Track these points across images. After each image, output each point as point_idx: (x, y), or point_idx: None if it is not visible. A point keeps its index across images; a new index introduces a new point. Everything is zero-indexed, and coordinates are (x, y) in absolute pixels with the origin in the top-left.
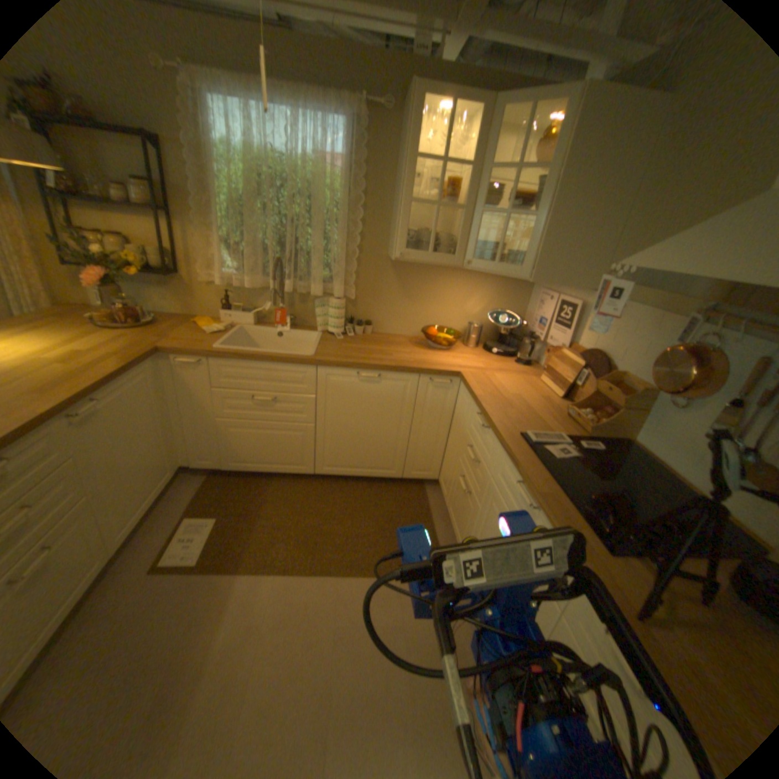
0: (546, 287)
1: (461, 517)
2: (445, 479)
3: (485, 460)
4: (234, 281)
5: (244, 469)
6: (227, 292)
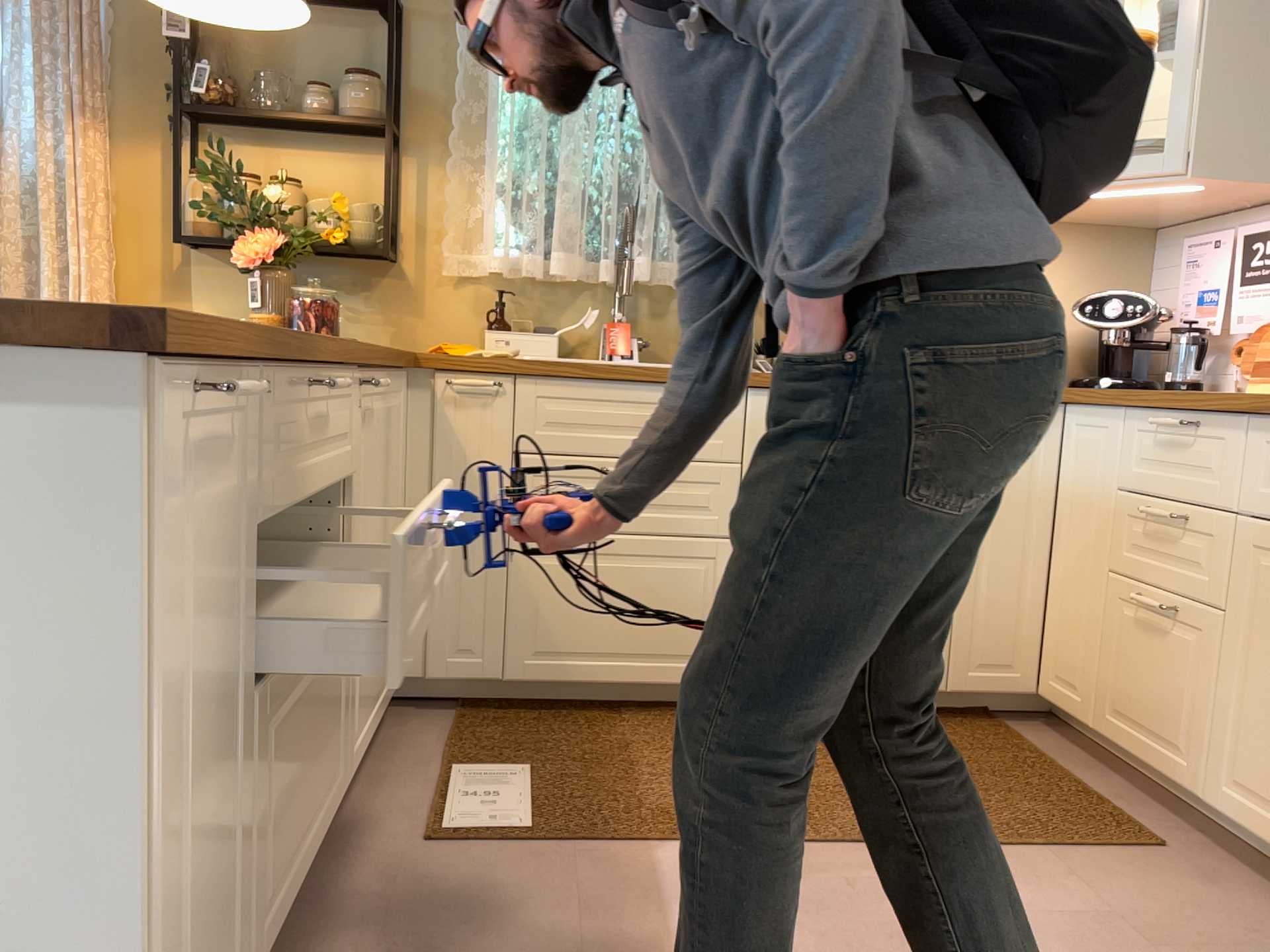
0: (1191, 236)
1: (1160, 692)
2: (1067, 662)
3: (1206, 497)
4: (528, 262)
5: (560, 672)
6: (504, 291)
